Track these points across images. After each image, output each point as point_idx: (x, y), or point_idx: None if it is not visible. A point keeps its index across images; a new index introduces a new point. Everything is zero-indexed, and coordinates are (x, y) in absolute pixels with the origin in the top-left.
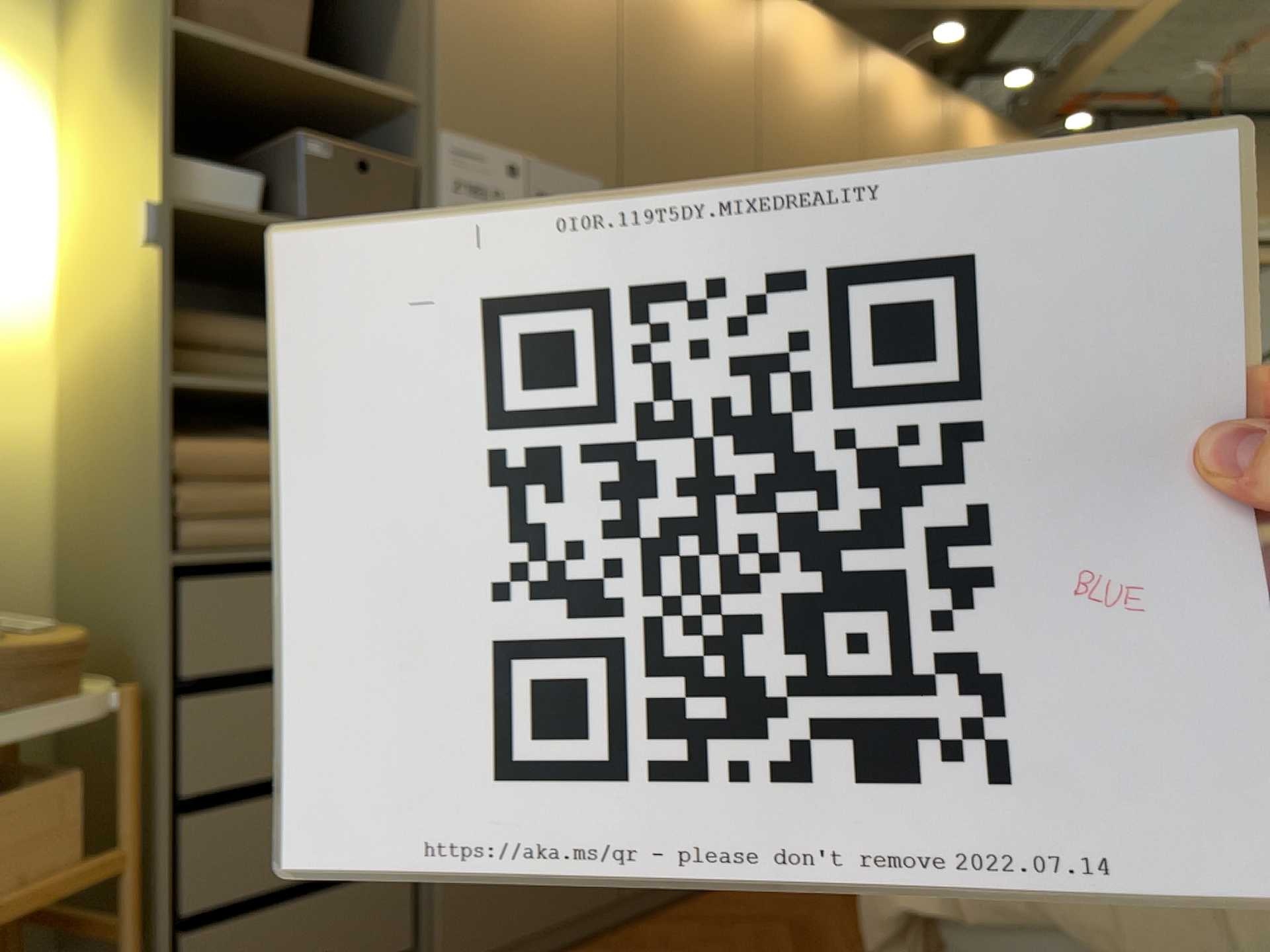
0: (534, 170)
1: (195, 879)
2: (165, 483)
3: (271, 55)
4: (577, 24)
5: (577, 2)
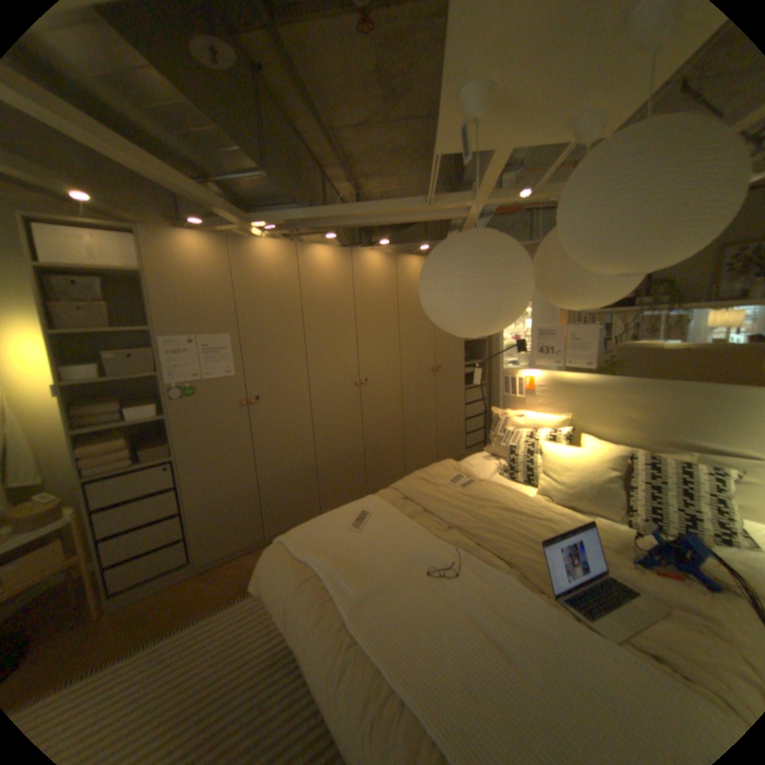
0: (199, 340)
1: (107, 558)
2: (75, 462)
3: (94, 327)
4: (211, 286)
5: (210, 279)
